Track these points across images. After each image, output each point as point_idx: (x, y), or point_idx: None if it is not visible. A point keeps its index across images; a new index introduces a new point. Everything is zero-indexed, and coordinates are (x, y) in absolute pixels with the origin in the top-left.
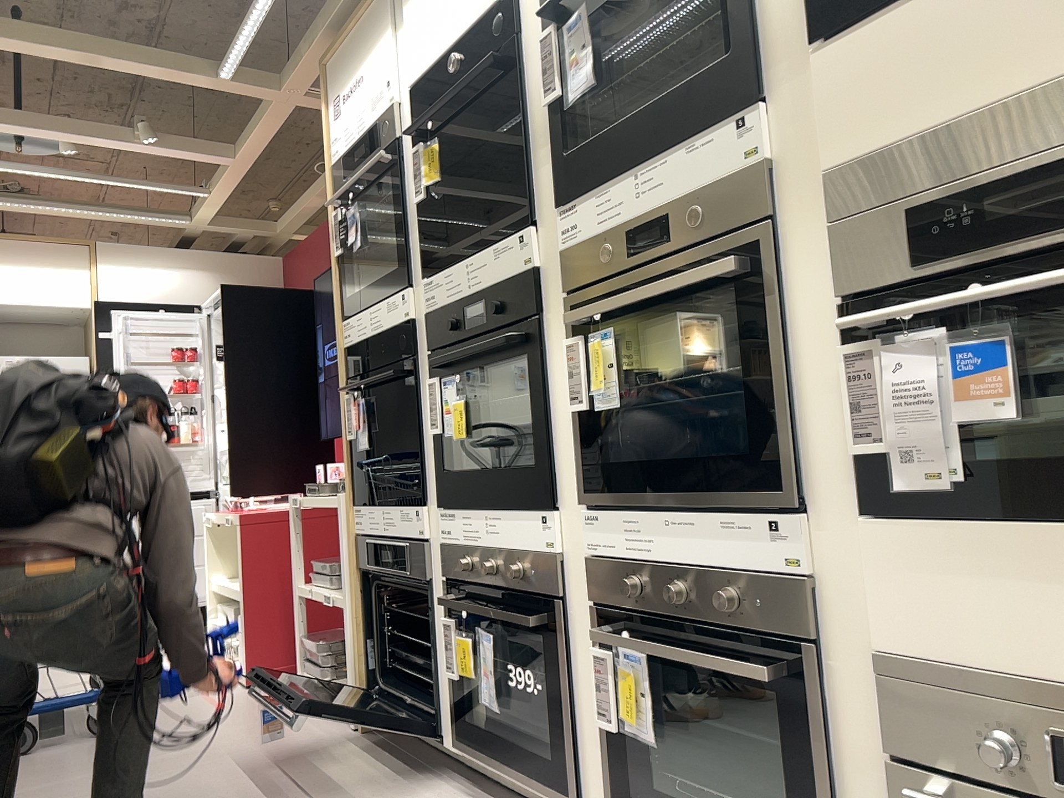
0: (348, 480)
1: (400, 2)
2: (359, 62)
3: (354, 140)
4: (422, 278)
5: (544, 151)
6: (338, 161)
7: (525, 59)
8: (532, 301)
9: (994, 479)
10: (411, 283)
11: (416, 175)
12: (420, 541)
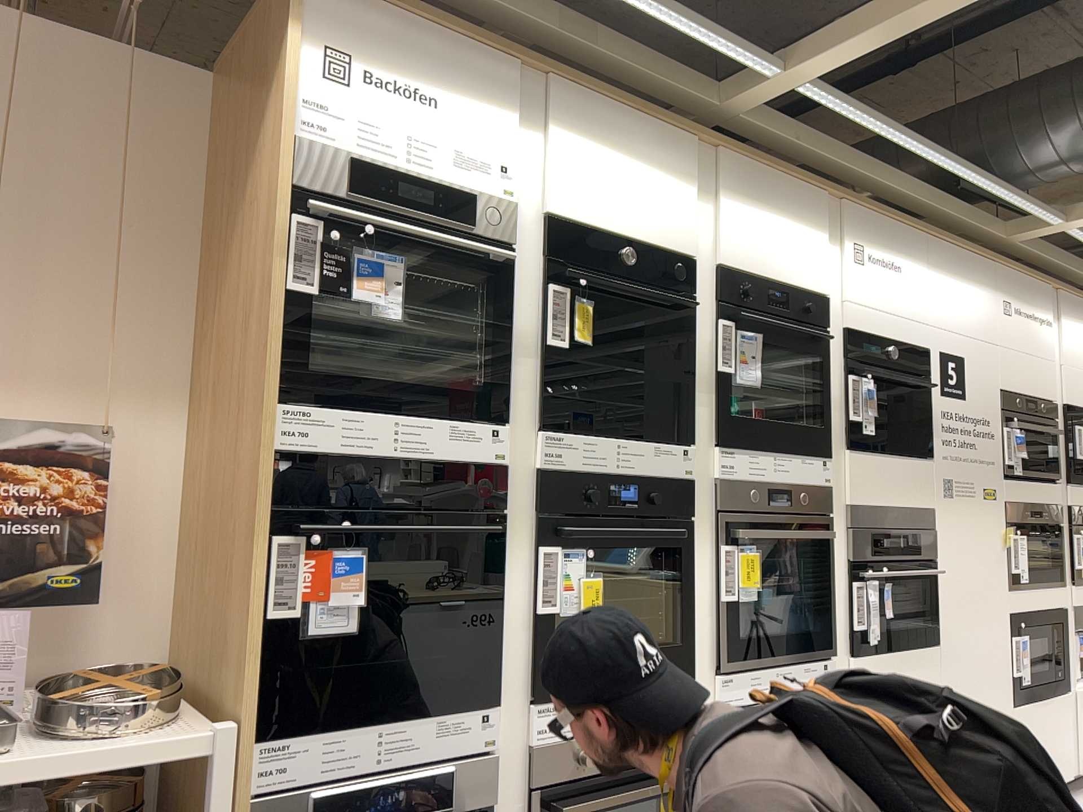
0: (257, 692)
1: (535, 102)
2: (436, 79)
3: (399, 162)
4: (531, 426)
5: (704, 396)
6: (342, 155)
7: (696, 317)
8: (693, 507)
9: (882, 637)
10: (510, 423)
11: (560, 317)
12: (485, 752)
